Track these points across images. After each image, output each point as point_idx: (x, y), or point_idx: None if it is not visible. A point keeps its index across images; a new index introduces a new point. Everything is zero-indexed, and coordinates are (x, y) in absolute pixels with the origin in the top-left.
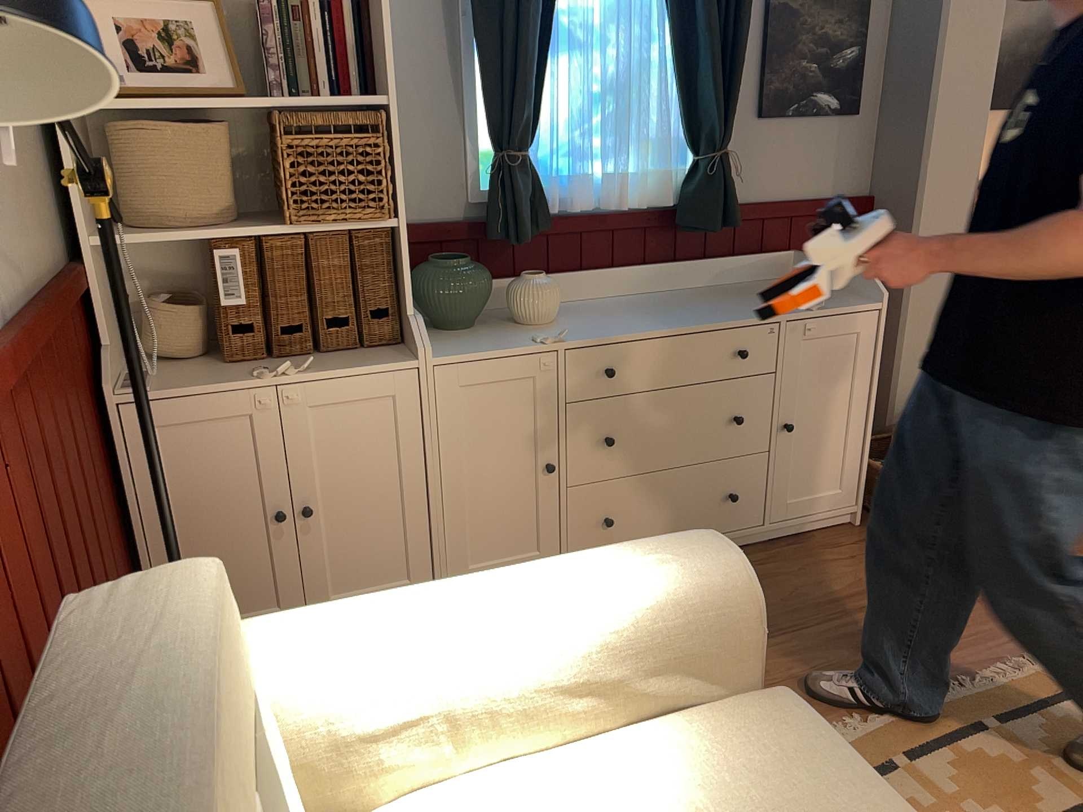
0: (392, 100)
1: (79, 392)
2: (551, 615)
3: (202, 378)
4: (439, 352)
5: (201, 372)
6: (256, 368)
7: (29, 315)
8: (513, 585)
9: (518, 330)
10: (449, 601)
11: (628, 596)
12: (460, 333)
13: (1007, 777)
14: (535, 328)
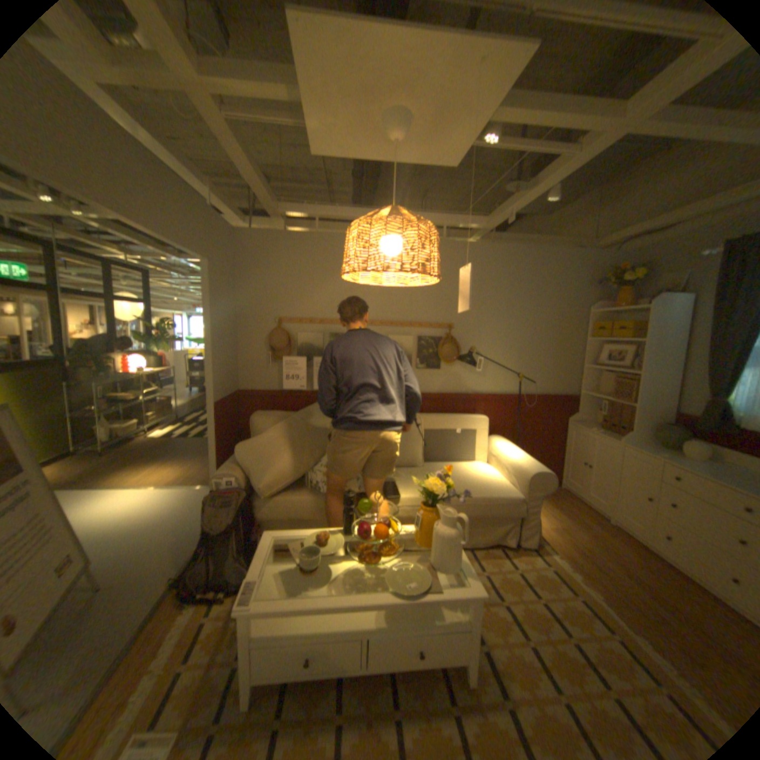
0: (648, 373)
1: (558, 416)
2: (514, 456)
3: (588, 426)
4: (632, 444)
5: (592, 426)
6: (599, 429)
7: (532, 394)
8: (520, 453)
9: (674, 455)
10: (514, 449)
11: (521, 462)
12: (660, 448)
13: (583, 624)
14: (680, 457)
